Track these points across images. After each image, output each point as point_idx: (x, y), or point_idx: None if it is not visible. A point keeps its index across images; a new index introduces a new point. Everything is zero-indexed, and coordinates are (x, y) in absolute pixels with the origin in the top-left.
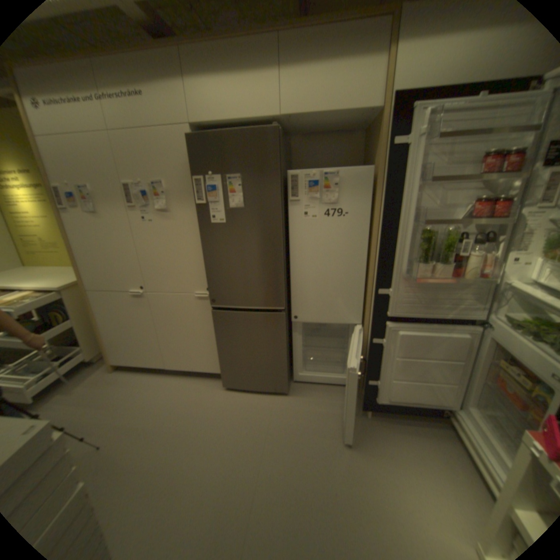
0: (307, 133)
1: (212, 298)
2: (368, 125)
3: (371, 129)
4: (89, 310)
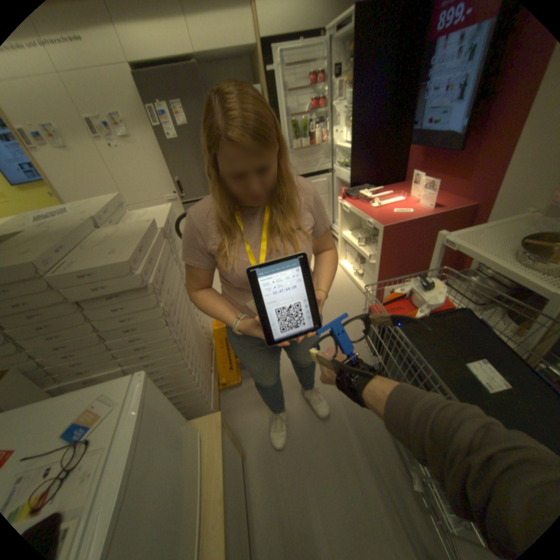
0: (210, 61)
1: (182, 196)
2: (250, 53)
3: (253, 57)
4: None
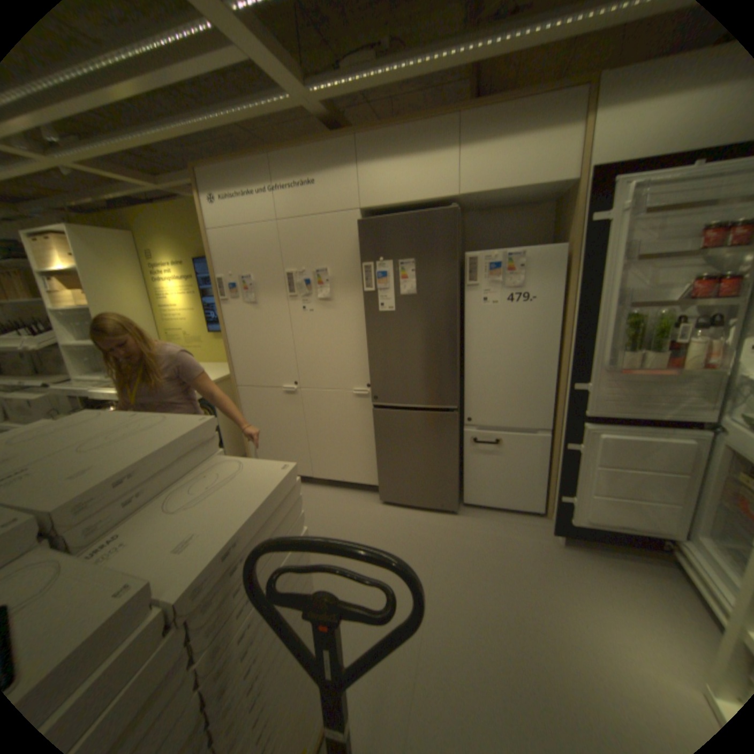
0: (485, 208)
1: (375, 395)
2: (560, 196)
3: (564, 200)
4: (240, 407)
